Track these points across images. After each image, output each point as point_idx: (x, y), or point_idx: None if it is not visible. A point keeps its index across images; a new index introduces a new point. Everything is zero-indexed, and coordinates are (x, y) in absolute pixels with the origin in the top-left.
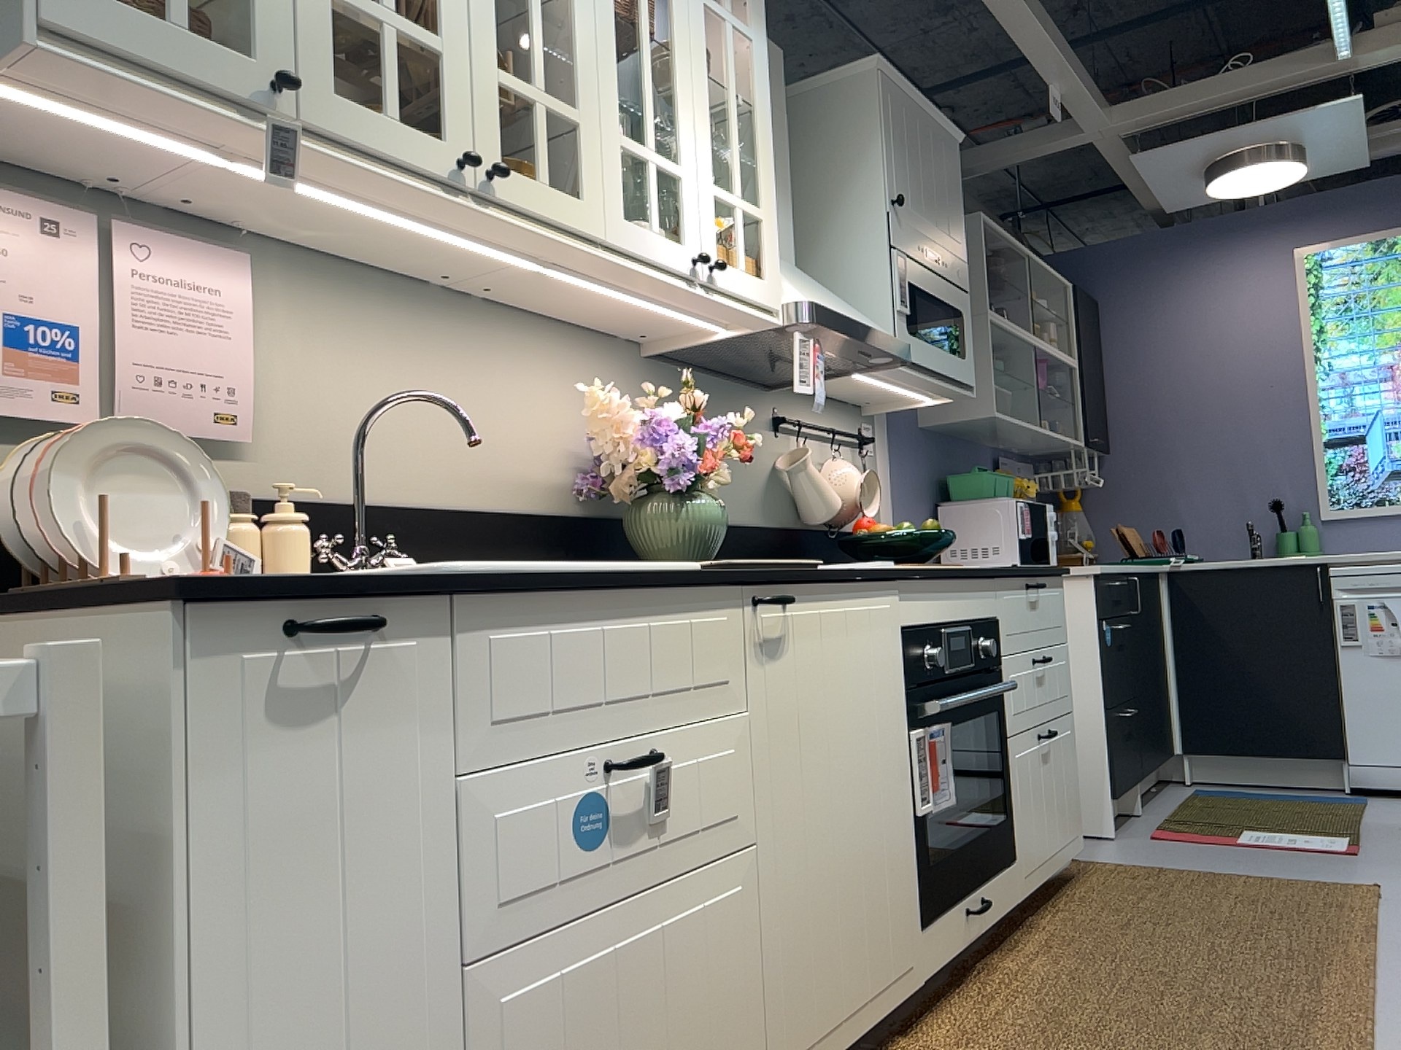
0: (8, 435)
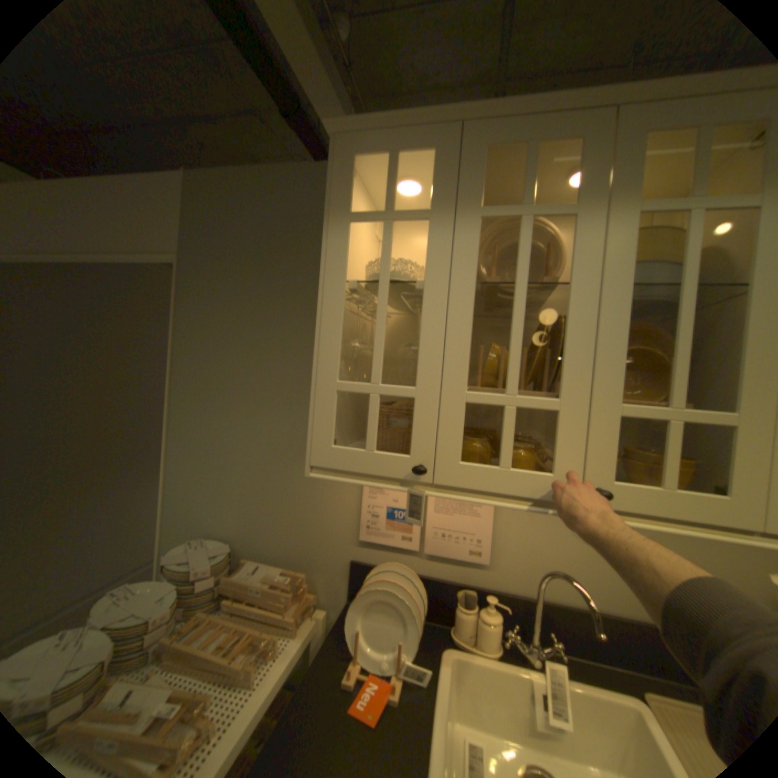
0: (389, 549)
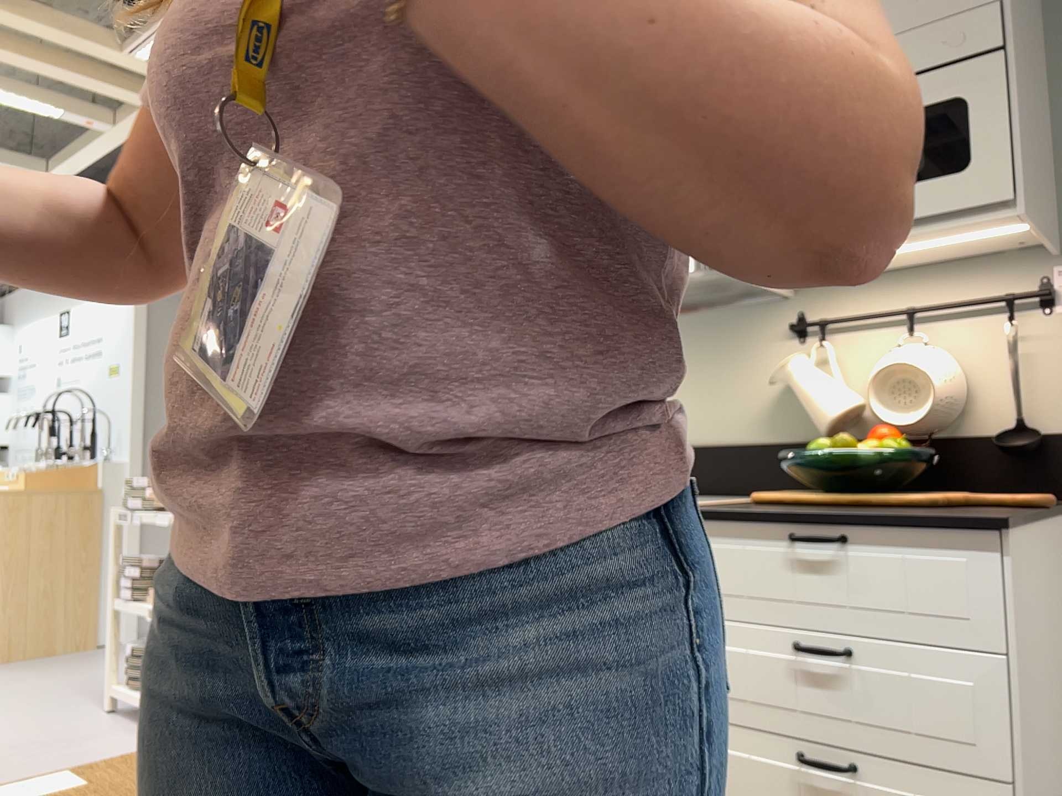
0: None
